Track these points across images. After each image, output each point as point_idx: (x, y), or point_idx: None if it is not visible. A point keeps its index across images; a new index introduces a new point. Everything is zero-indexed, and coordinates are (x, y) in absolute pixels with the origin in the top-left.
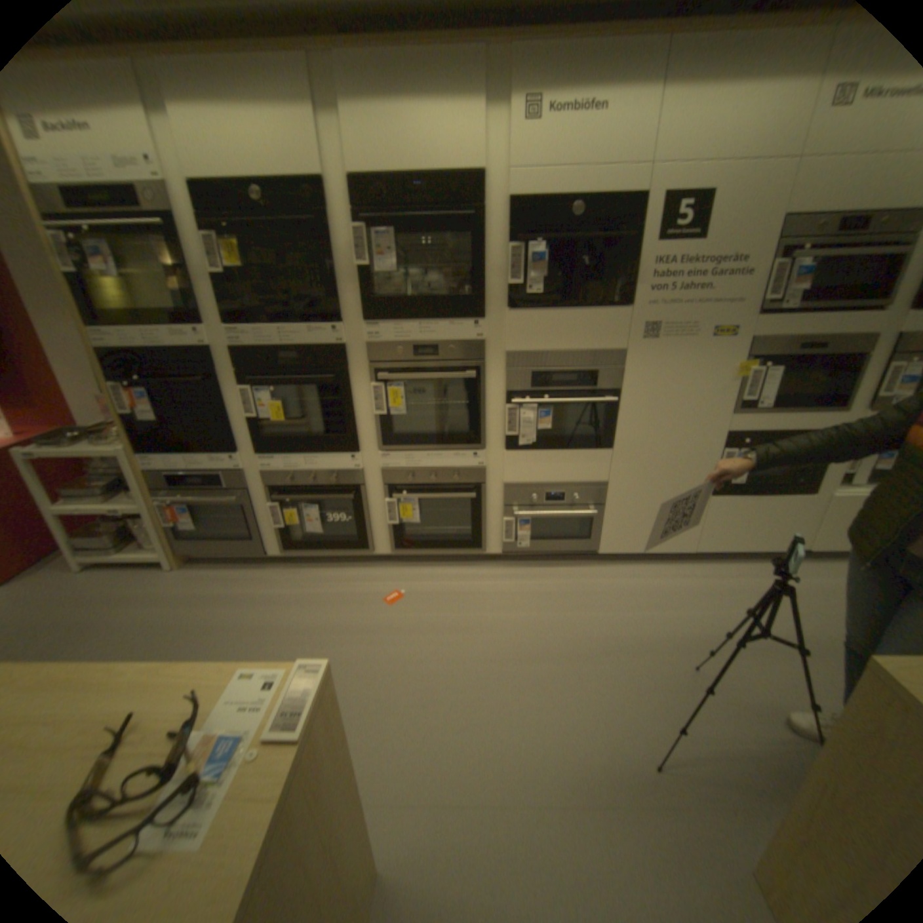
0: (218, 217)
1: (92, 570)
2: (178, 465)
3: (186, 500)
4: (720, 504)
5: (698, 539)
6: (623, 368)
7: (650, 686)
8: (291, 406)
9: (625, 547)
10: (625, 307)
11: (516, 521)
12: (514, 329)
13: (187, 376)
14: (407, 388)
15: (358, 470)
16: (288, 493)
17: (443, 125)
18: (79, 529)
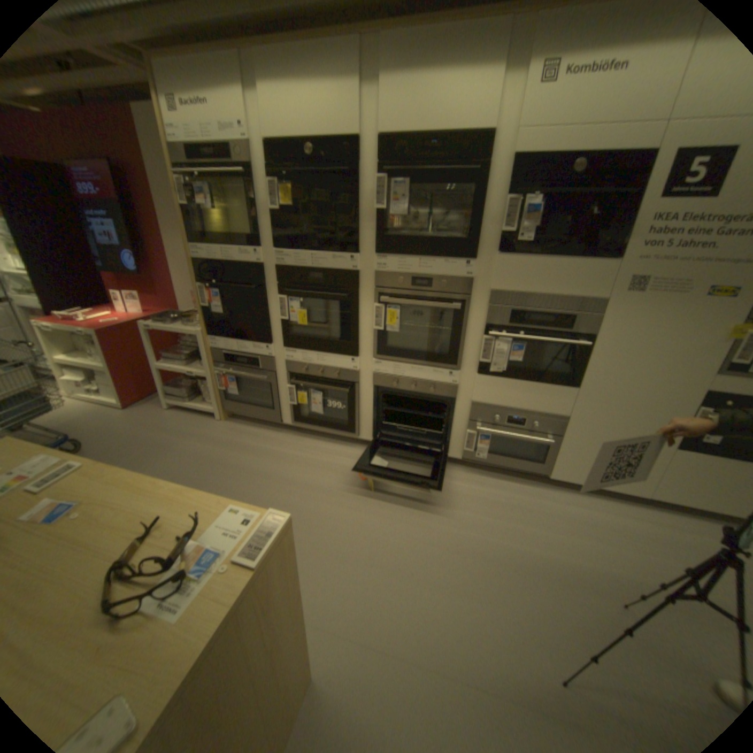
0: (282, 168)
1: (176, 409)
2: (234, 347)
3: (236, 373)
4: (688, 459)
5: (657, 487)
6: (603, 316)
7: (575, 608)
8: (315, 315)
9: (578, 478)
10: (615, 259)
11: (479, 435)
12: (502, 270)
13: (247, 284)
14: (404, 311)
15: (357, 371)
16: (304, 379)
17: (465, 90)
18: (172, 380)
